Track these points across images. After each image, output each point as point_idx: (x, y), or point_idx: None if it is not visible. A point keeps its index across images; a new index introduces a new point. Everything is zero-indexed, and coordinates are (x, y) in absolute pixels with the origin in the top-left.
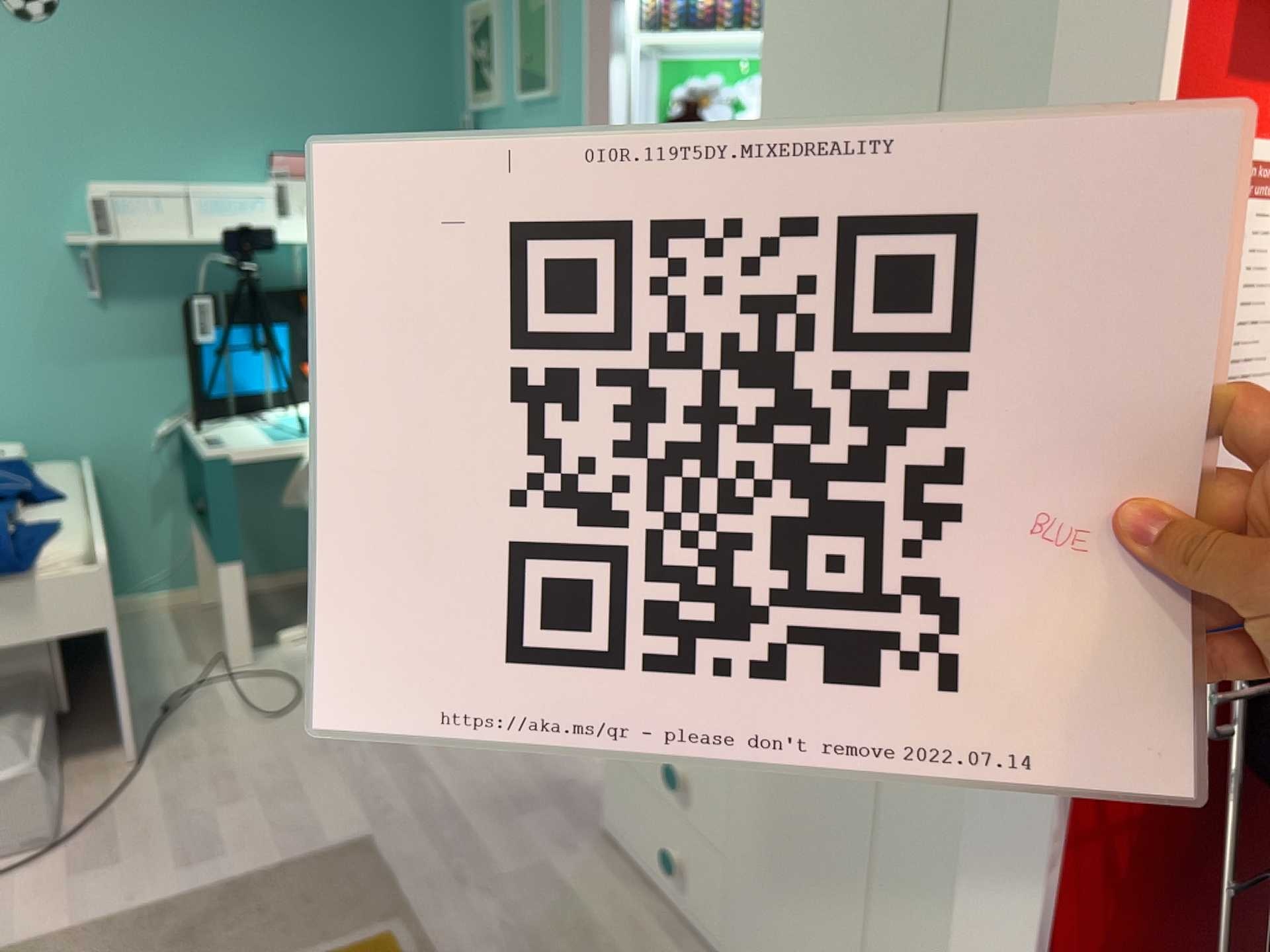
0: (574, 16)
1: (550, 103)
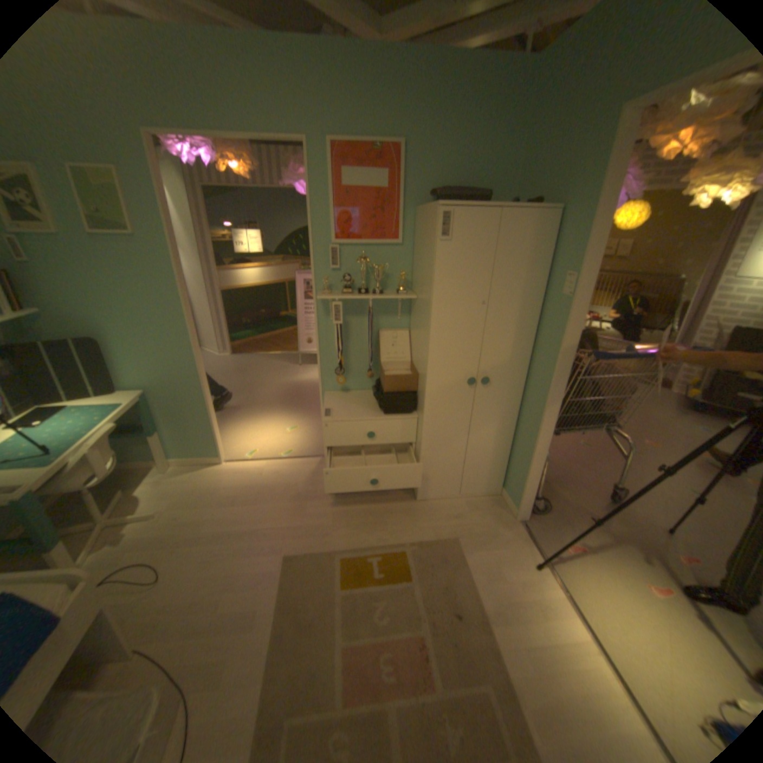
0: (142, 194)
1: (123, 236)
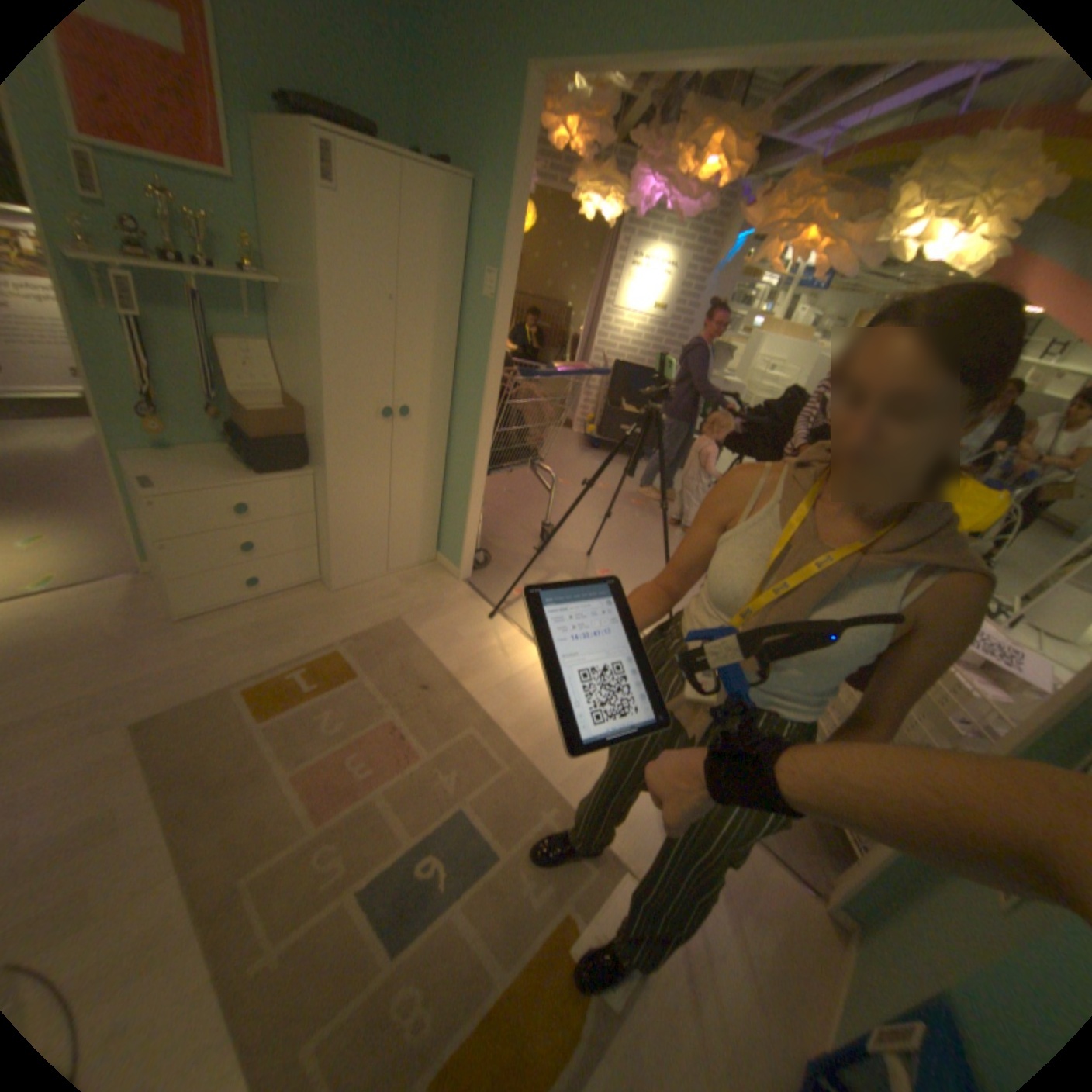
0: None
1: None
